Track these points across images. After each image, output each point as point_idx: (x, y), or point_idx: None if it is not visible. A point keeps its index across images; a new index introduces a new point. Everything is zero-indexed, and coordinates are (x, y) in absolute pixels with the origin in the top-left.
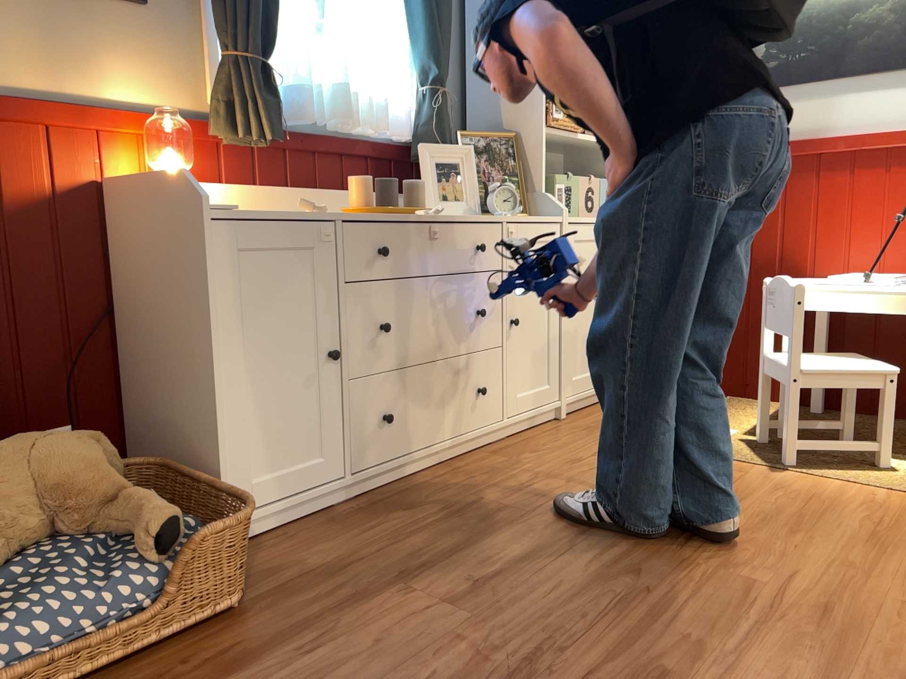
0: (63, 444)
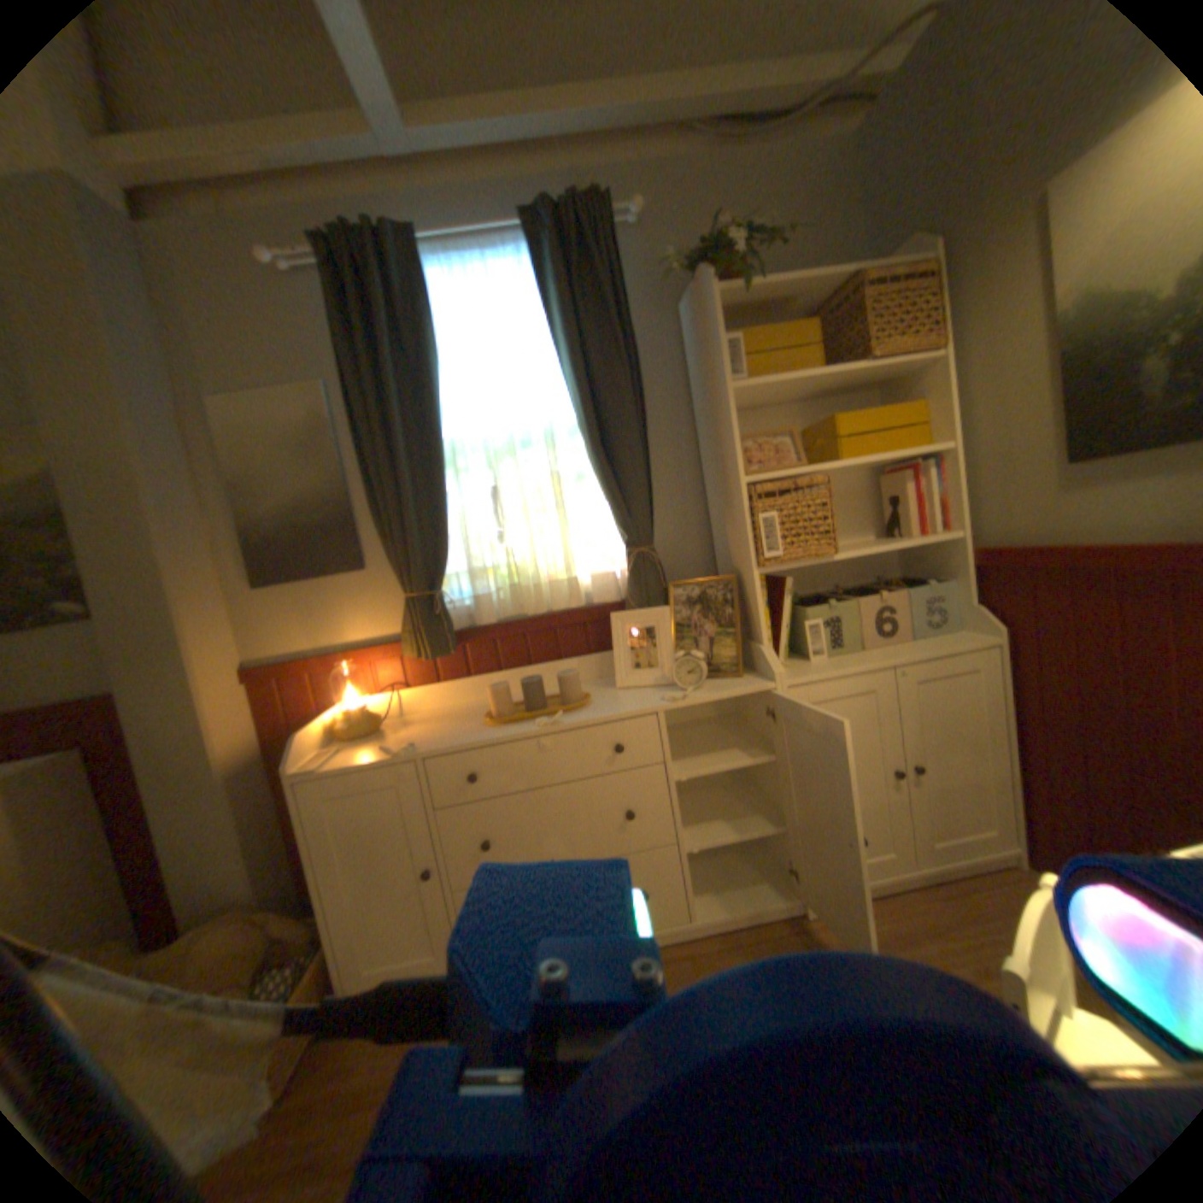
0: (216, 941)
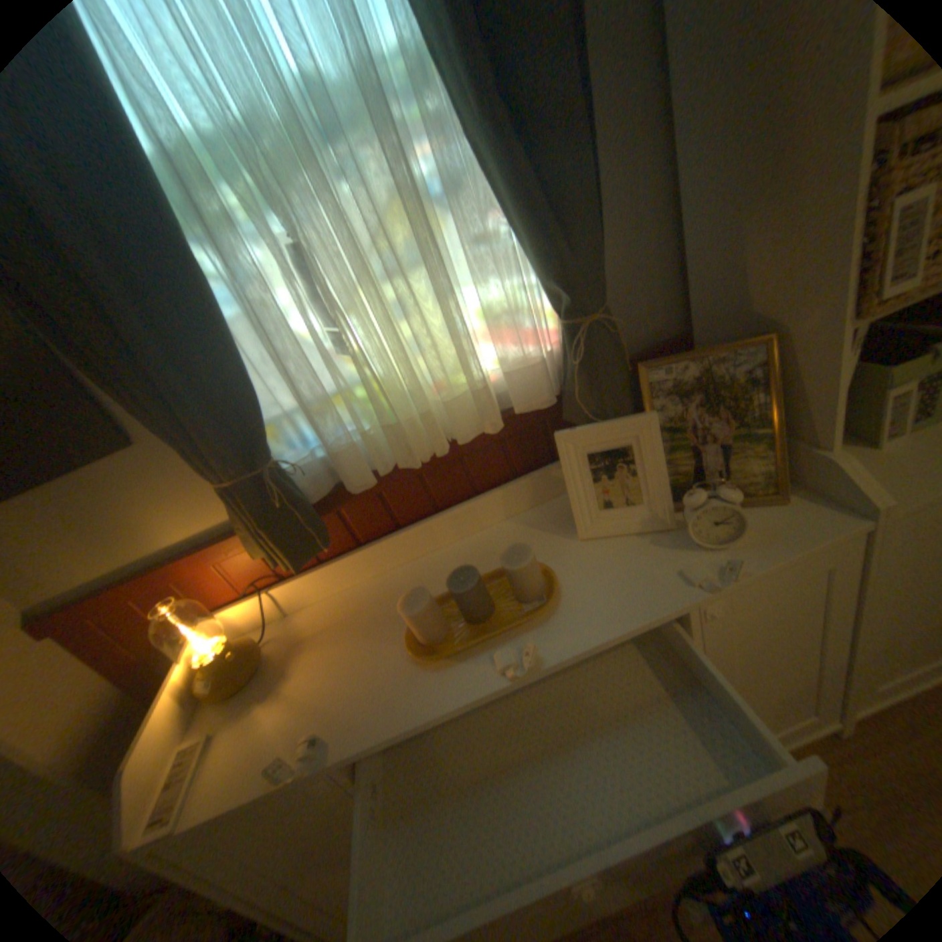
0: None
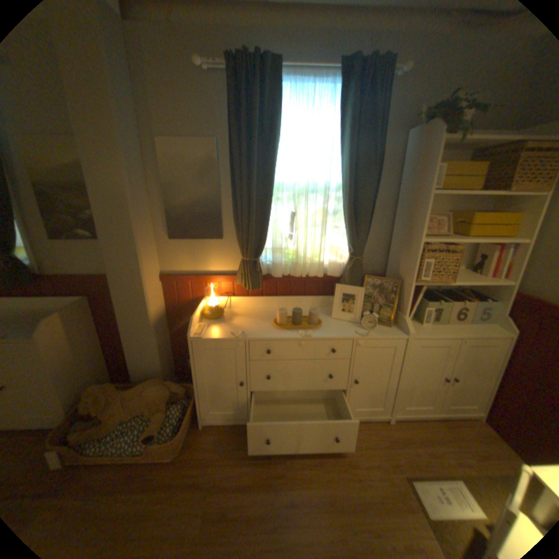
0: (152, 392)
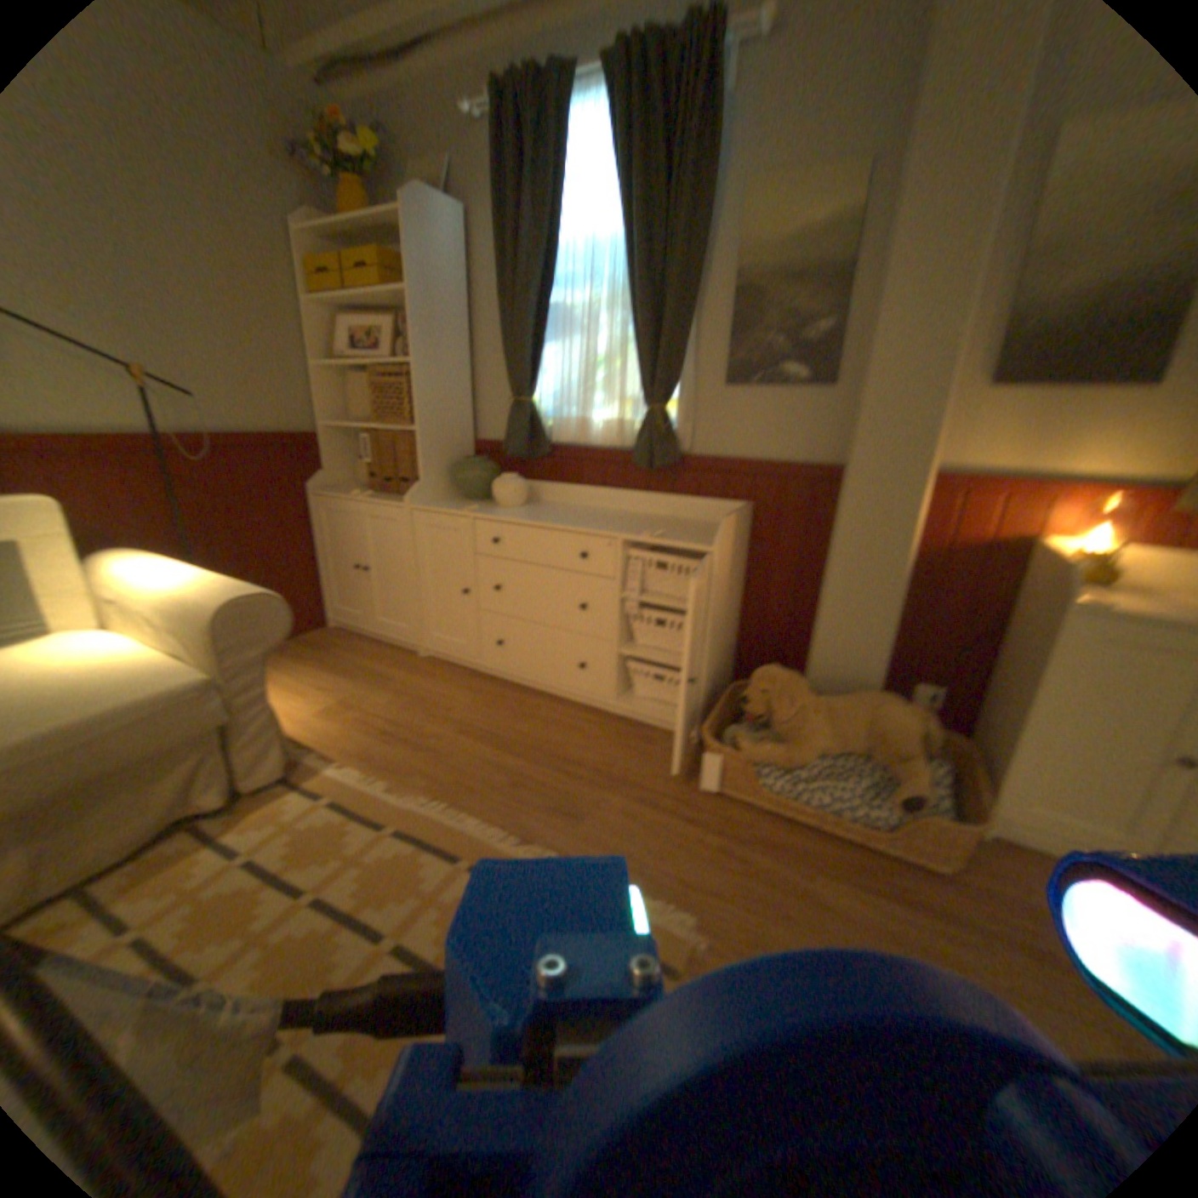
0: (896, 714)
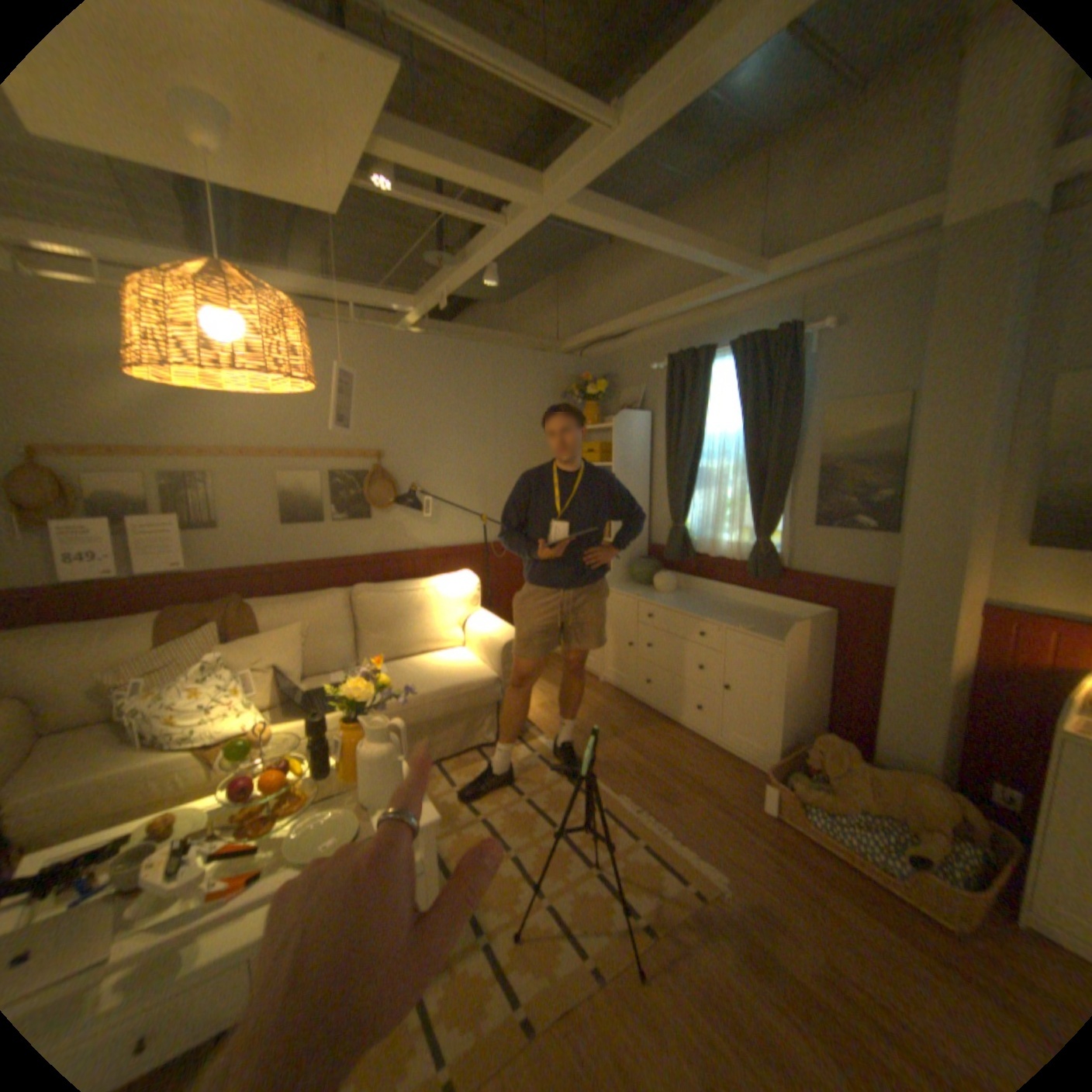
0: (931, 794)
